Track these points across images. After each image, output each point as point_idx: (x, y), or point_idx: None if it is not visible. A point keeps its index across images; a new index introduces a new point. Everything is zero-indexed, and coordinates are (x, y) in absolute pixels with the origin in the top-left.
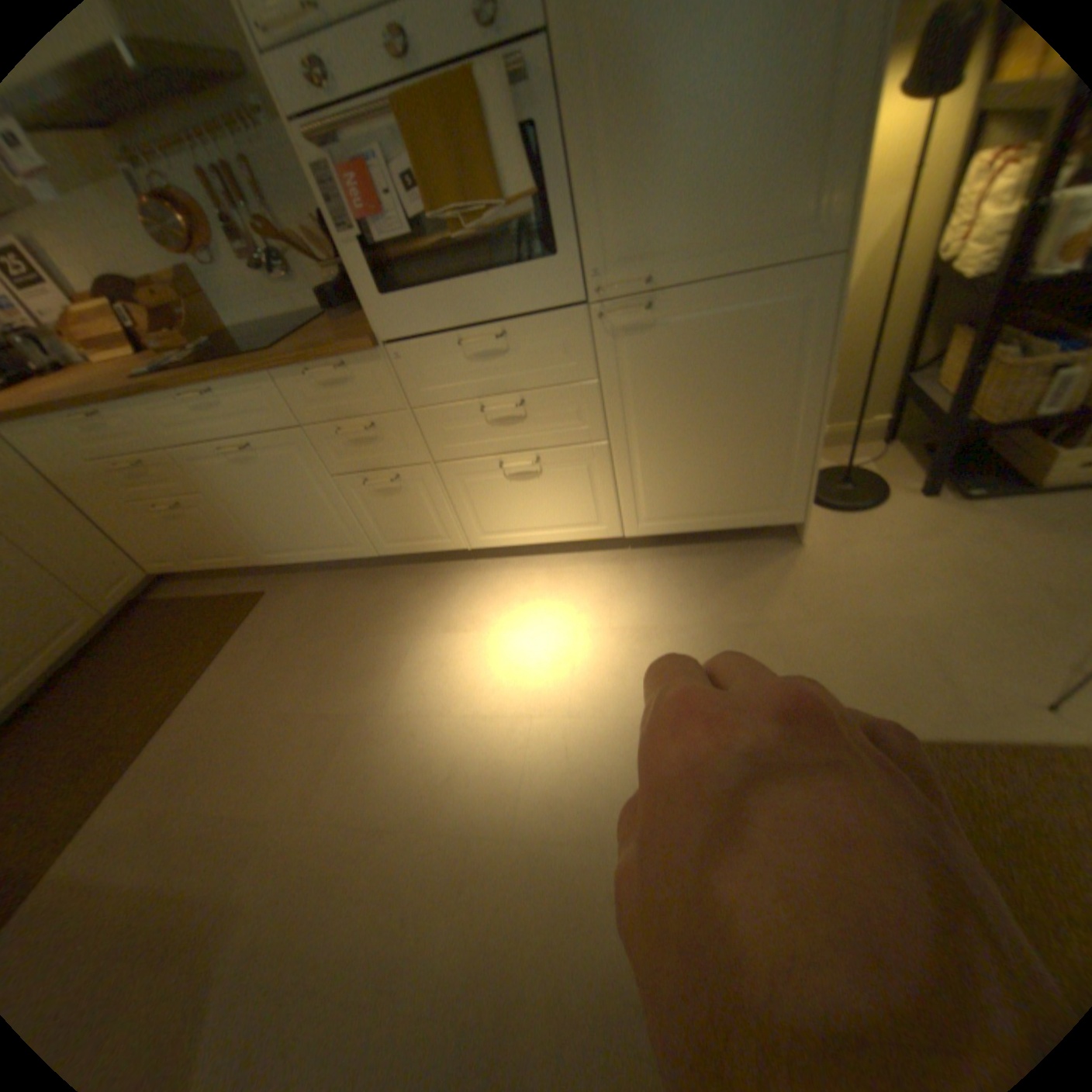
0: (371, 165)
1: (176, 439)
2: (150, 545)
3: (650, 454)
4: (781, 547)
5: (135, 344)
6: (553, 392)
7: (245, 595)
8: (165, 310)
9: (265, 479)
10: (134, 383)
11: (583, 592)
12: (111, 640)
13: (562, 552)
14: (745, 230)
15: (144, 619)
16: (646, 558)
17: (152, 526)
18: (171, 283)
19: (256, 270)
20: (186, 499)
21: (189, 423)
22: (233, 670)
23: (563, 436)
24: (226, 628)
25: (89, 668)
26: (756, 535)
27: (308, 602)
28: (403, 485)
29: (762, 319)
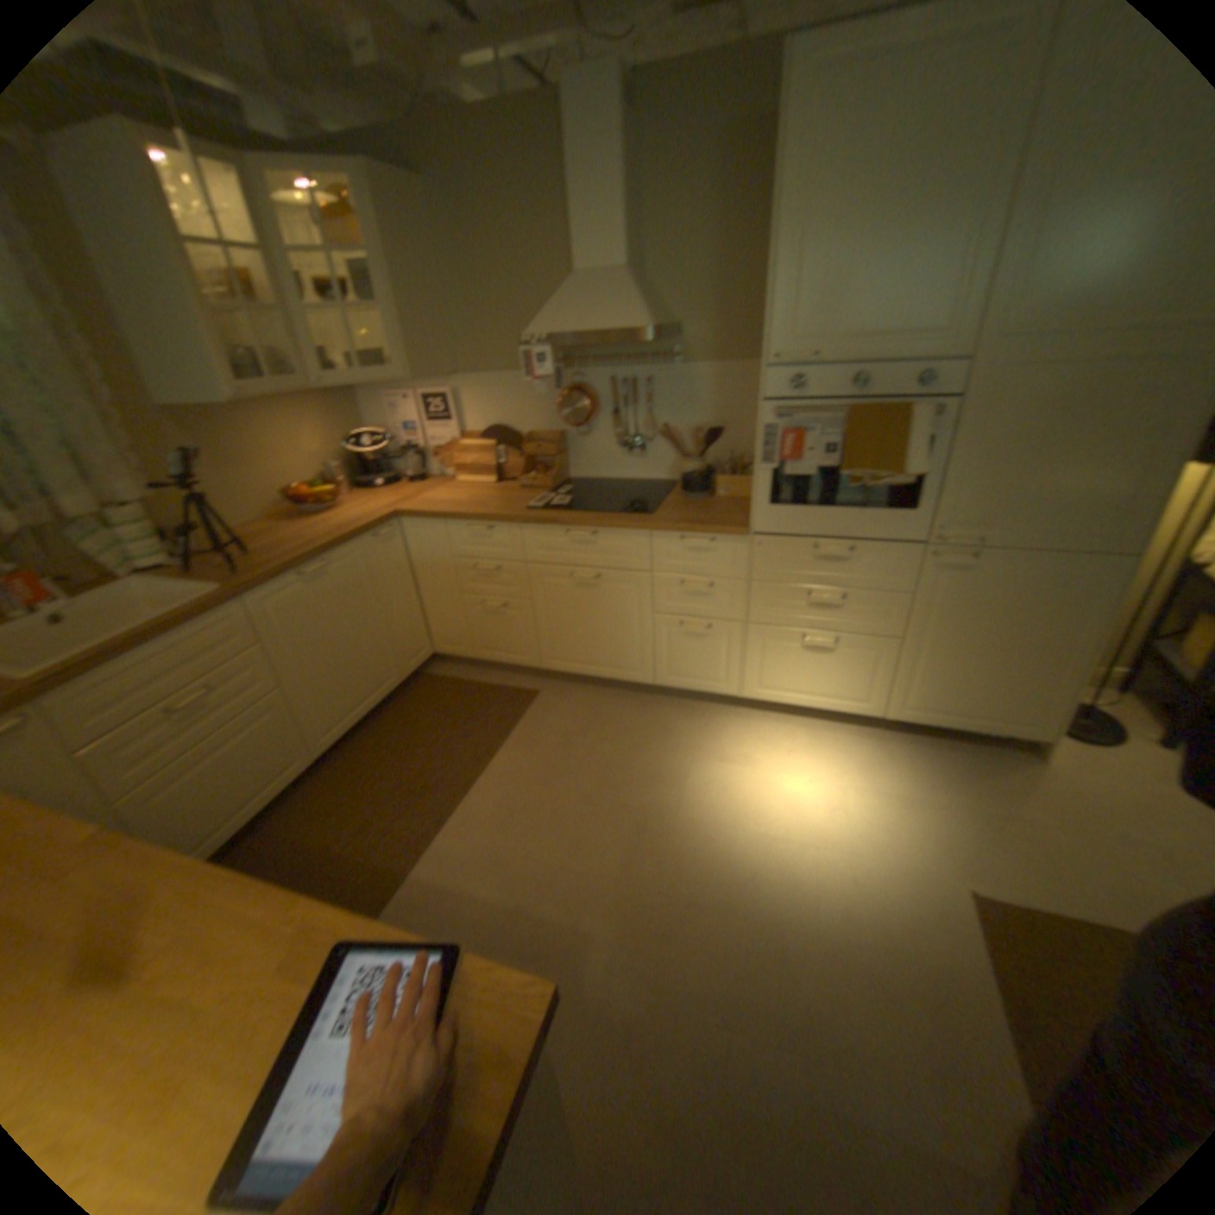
0: (810, 434)
1: (543, 558)
2: (457, 628)
3: (935, 659)
4: (1028, 761)
5: (499, 474)
6: (873, 595)
7: (521, 688)
8: (534, 456)
9: (596, 601)
10: (538, 513)
11: (845, 757)
12: (404, 699)
13: (818, 719)
14: (1064, 528)
15: (429, 687)
16: (900, 742)
17: (471, 614)
18: (548, 439)
19: (624, 446)
20: (517, 601)
21: (562, 549)
22: (528, 749)
23: (867, 628)
24: (511, 713)
25: (390, 718)
26: (1003, 745)
27: (583, 708)
28: (710, 633)
29: (1061, 585)
